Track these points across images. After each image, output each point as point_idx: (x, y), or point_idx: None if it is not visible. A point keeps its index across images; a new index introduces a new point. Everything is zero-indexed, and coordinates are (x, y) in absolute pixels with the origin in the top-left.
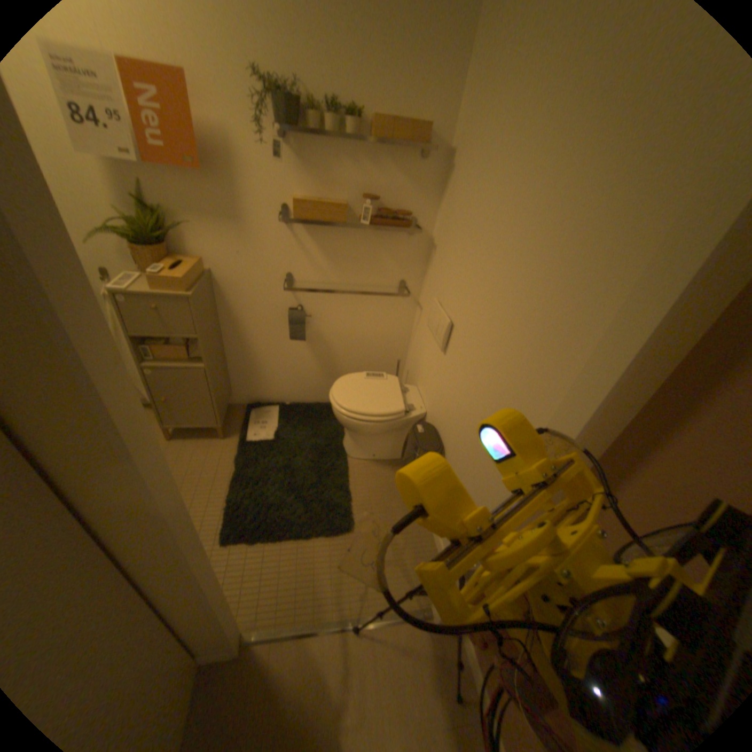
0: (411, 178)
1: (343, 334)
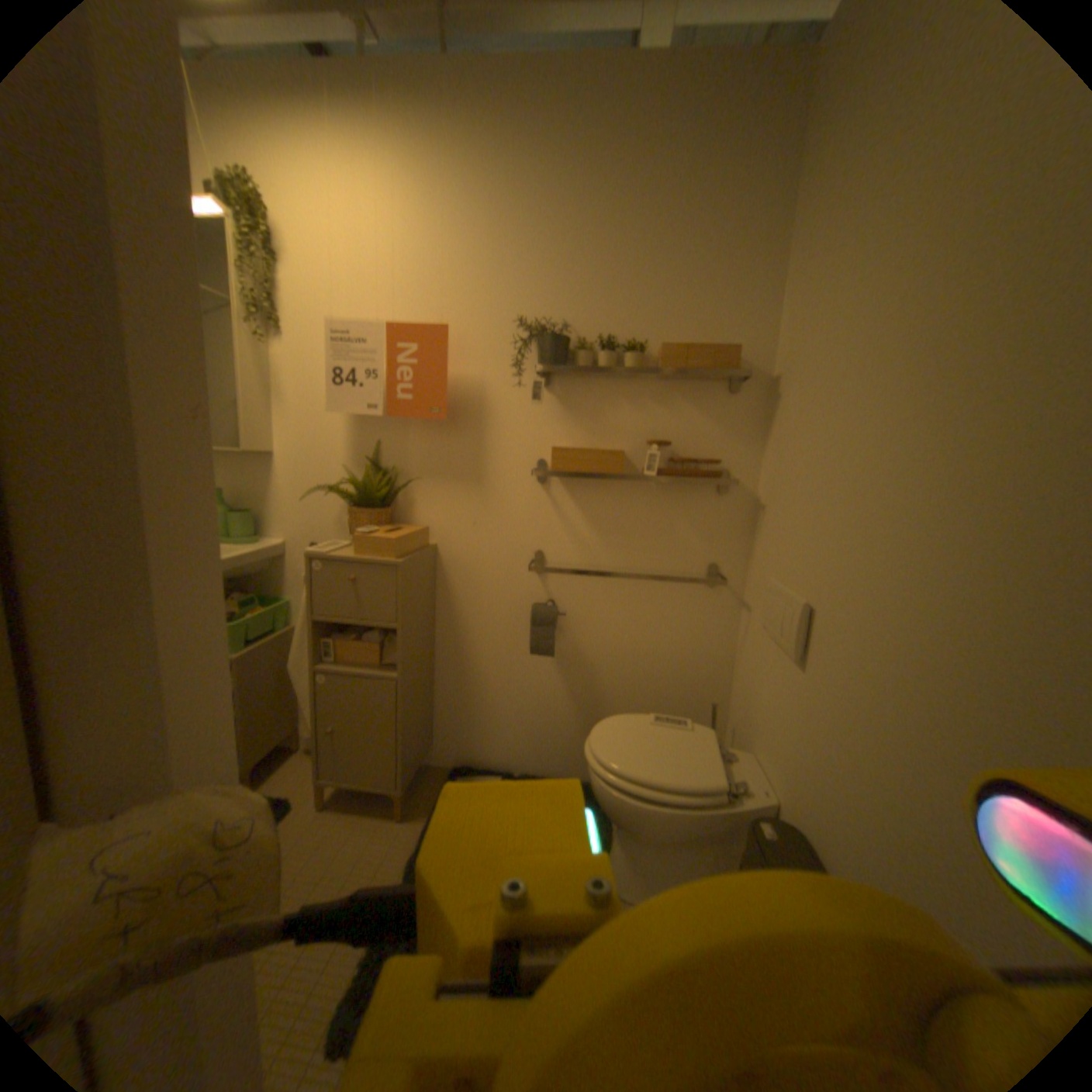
0: (719, 415)
1: (617, 649)
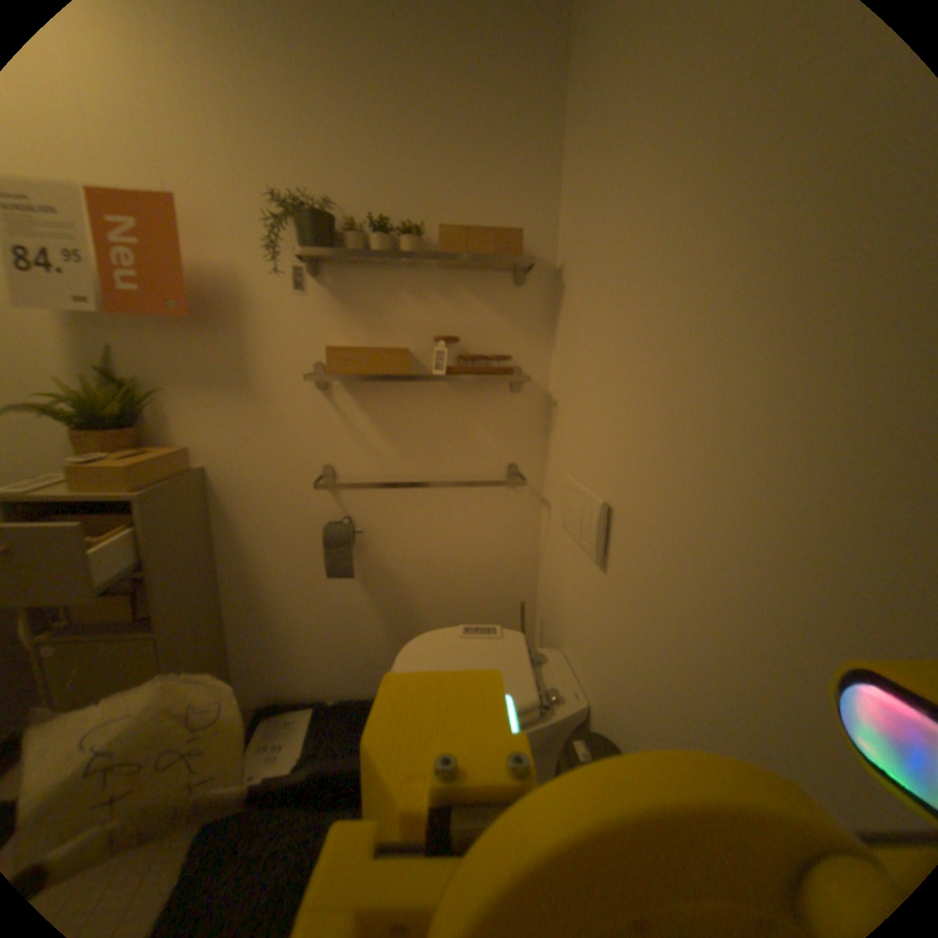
0: (505, 309)
1: (423, 559)
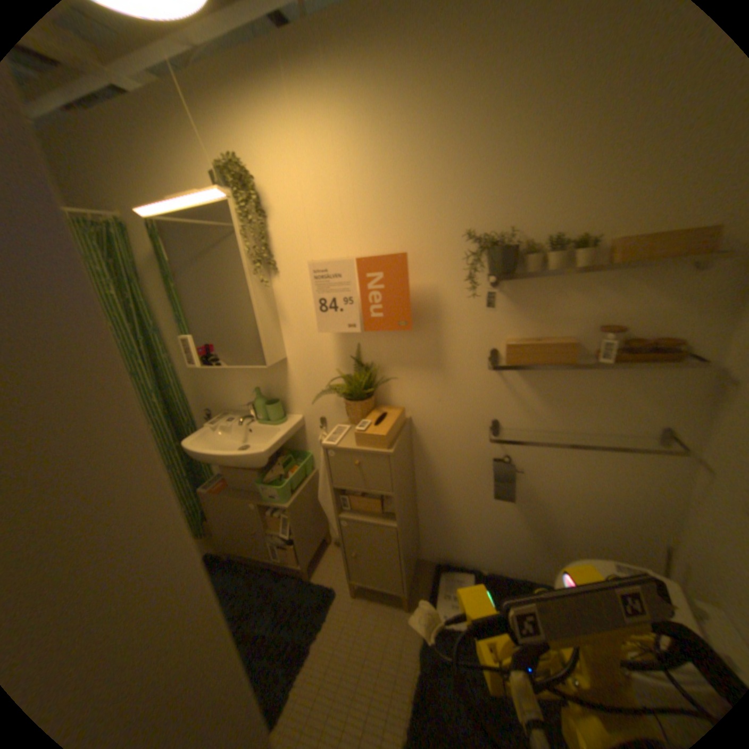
0: (679, 296)
1: (567, 494)
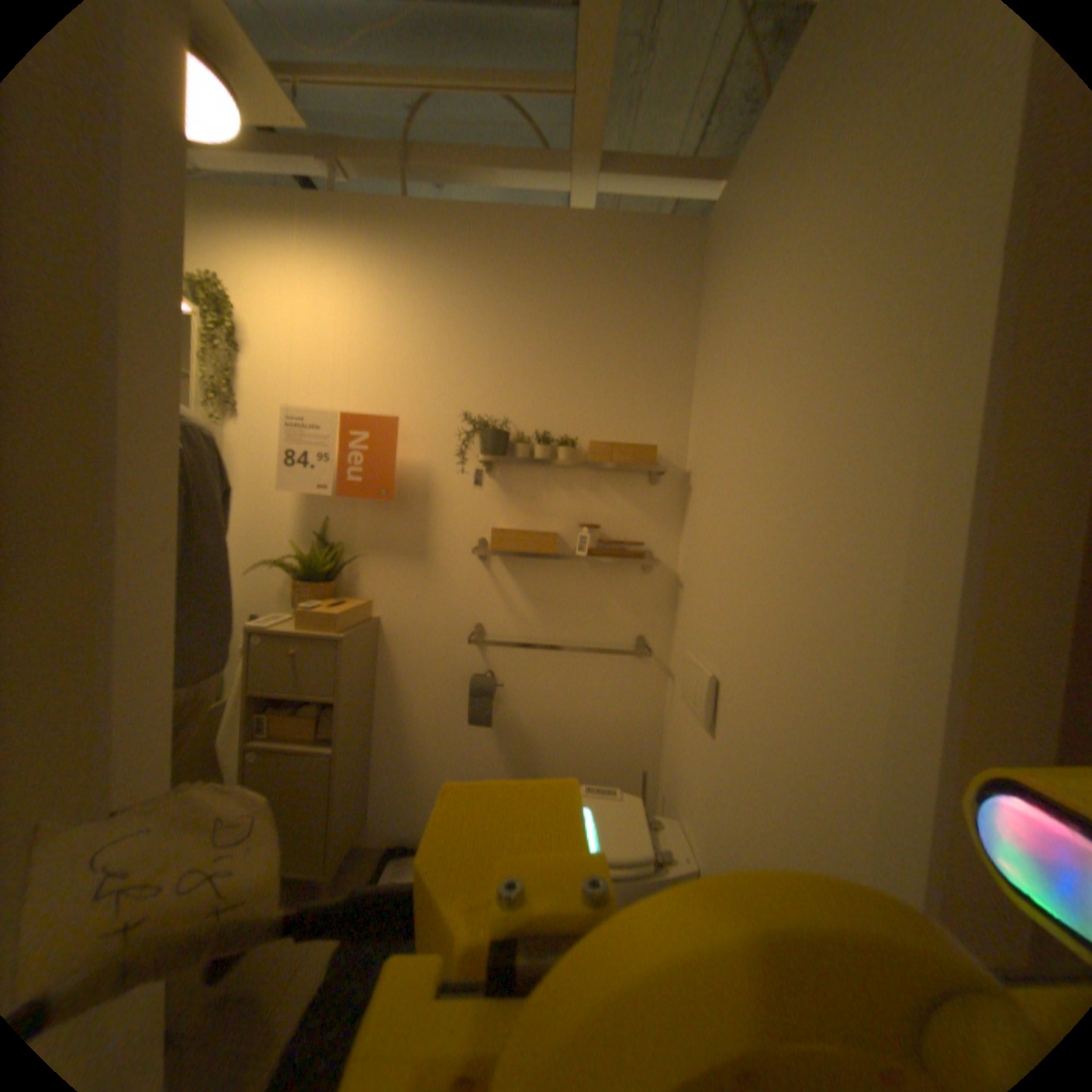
0: (640, 502)
1: (553, 718)
